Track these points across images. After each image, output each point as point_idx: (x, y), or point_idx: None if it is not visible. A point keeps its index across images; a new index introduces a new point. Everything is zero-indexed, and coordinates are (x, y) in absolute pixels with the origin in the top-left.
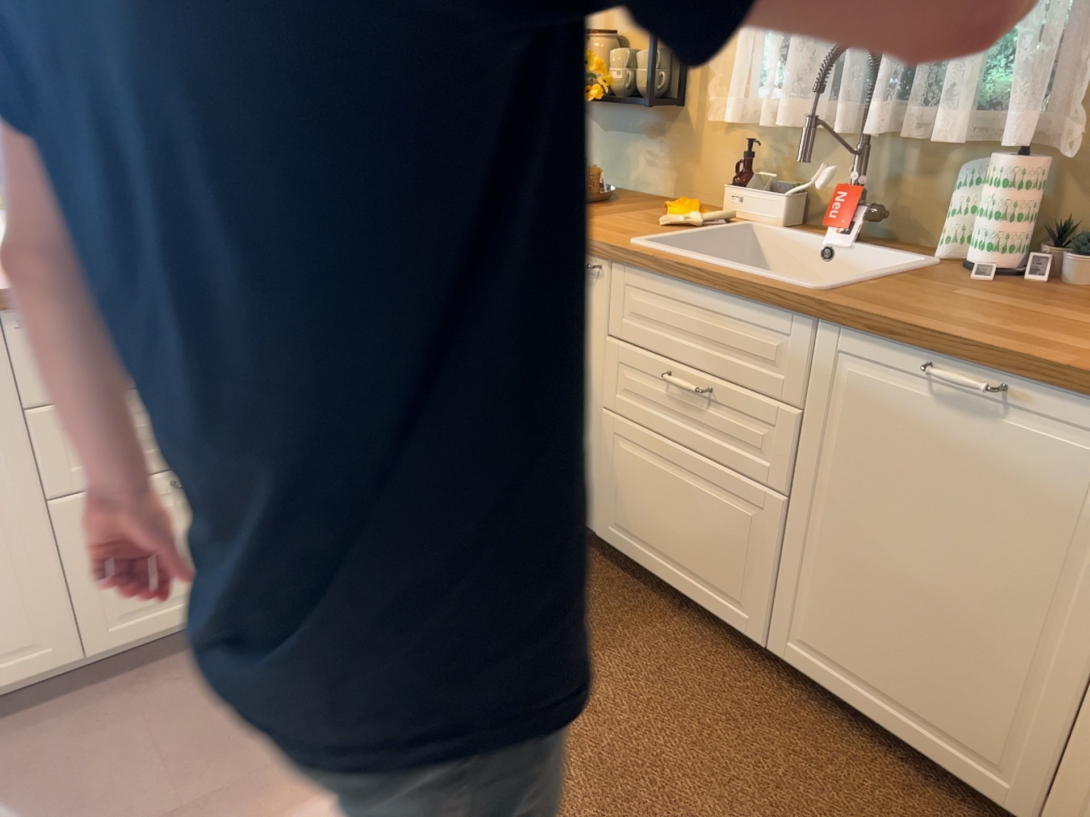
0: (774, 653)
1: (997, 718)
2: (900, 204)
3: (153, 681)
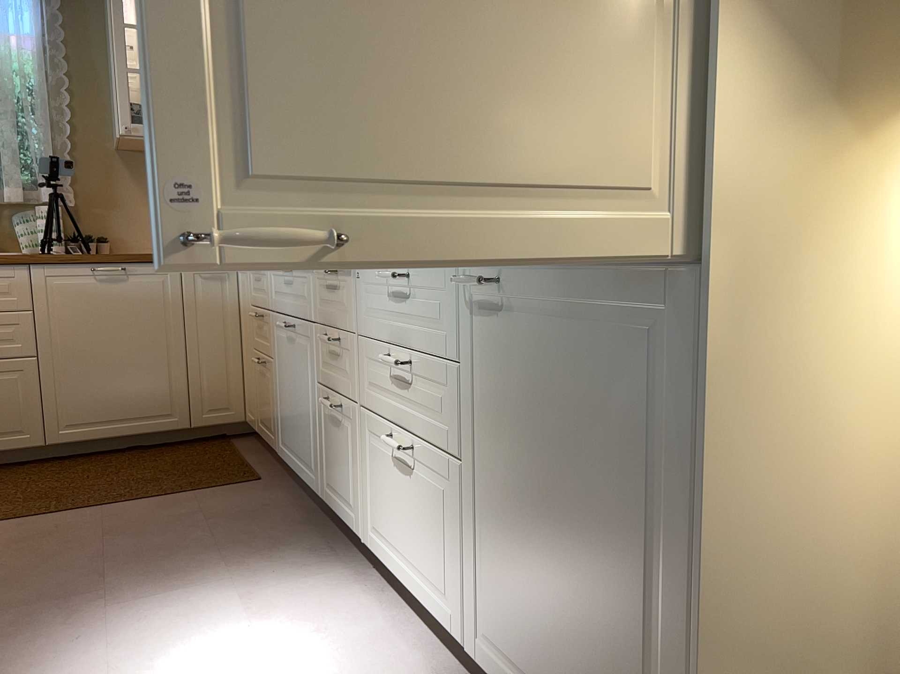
0: (52, 444)
1: (163, 394)
2: None
3: None
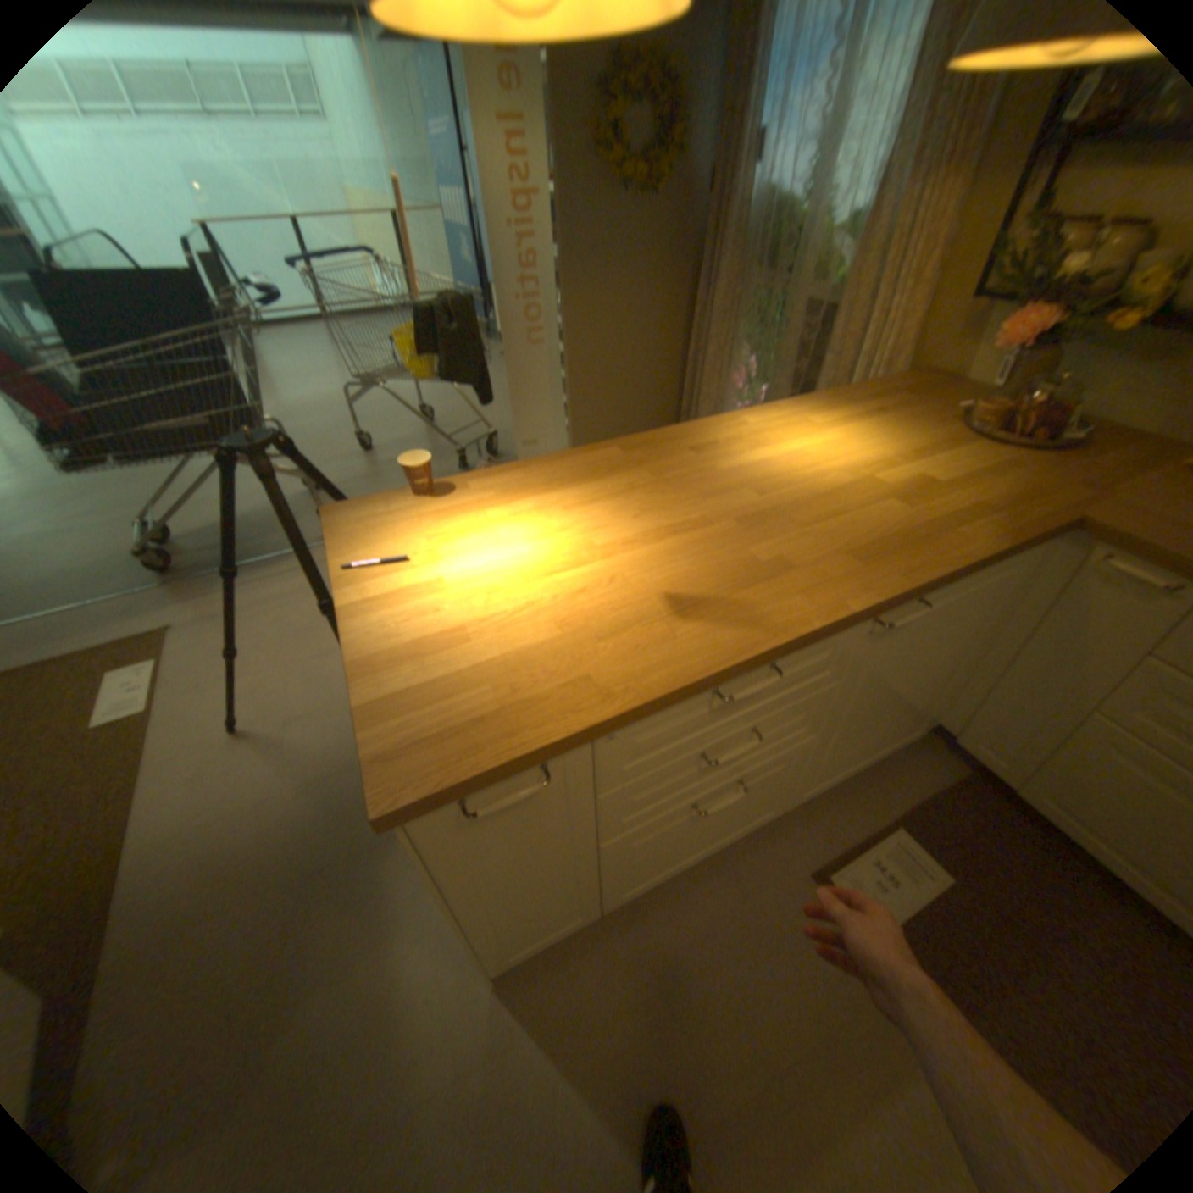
0: None
1: None
2: None
3: (647, 923)
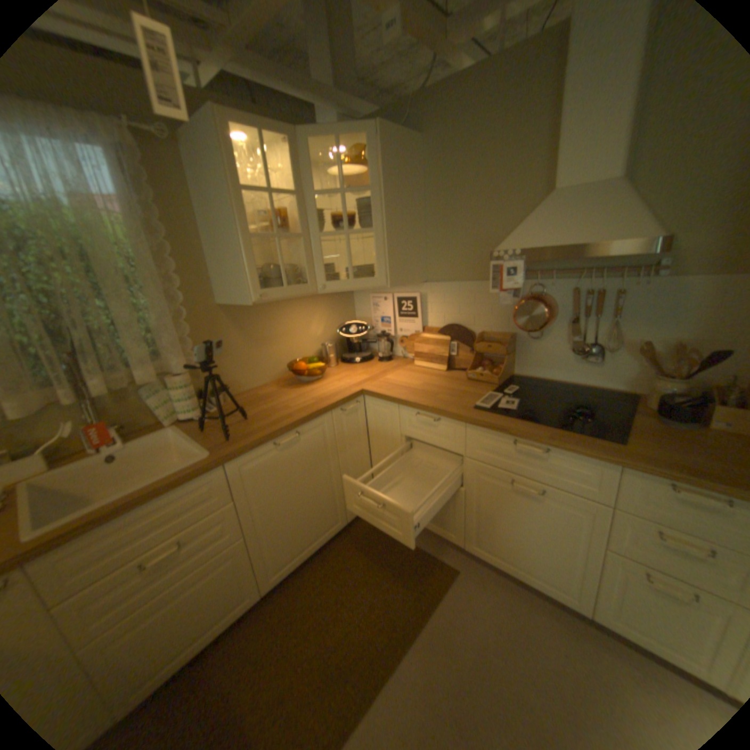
0: (266, 593)
1: (332, 512)
2: (115, 419)
3: None
